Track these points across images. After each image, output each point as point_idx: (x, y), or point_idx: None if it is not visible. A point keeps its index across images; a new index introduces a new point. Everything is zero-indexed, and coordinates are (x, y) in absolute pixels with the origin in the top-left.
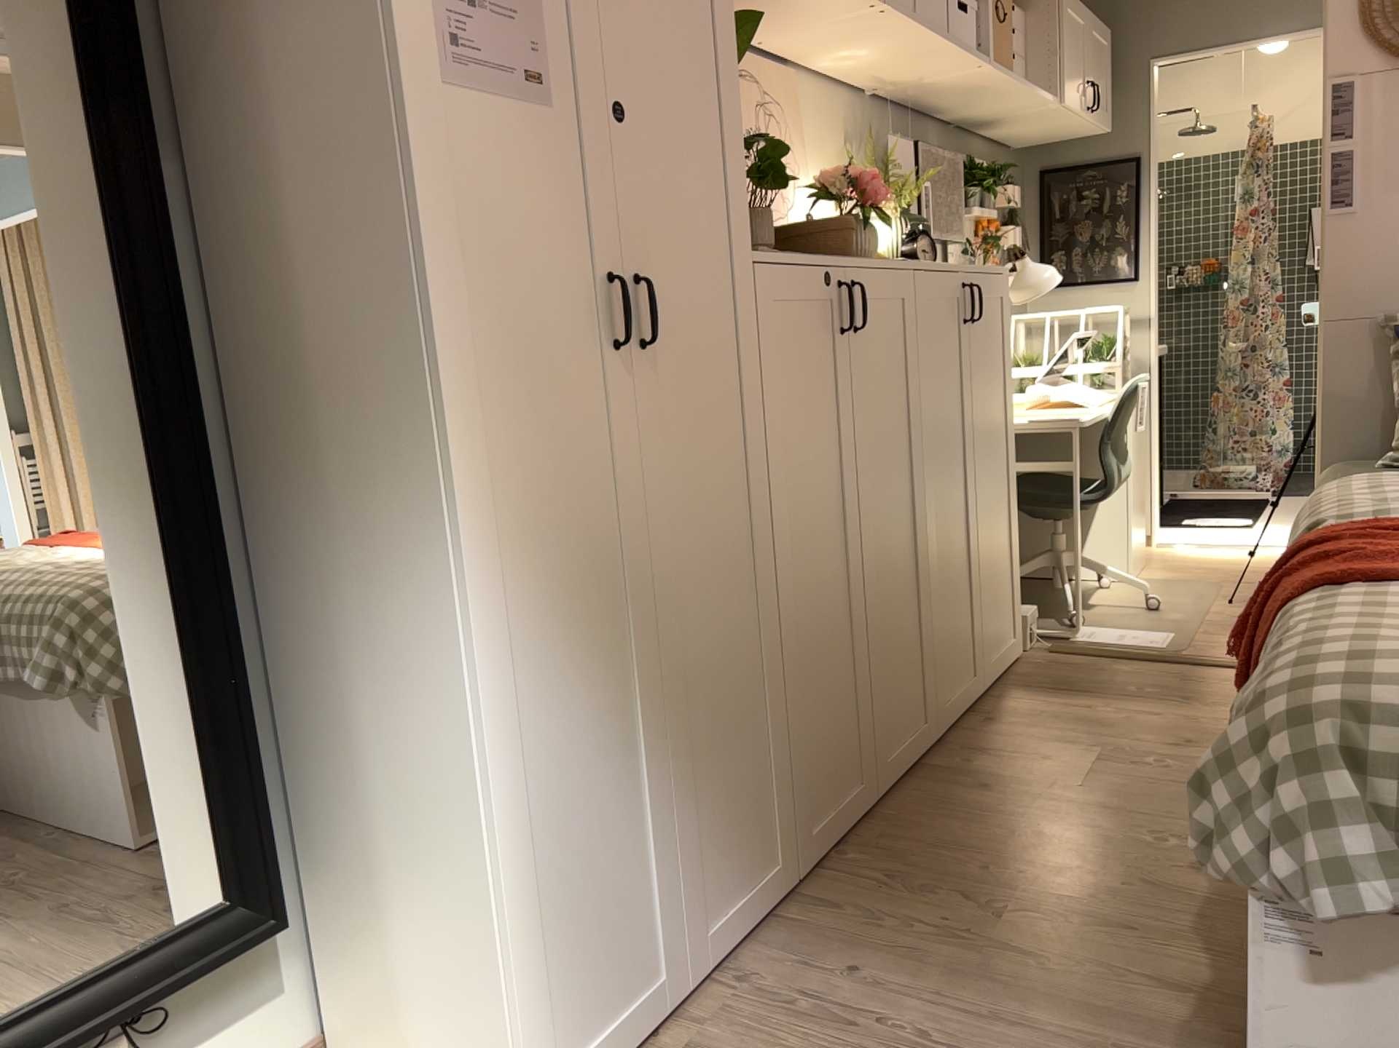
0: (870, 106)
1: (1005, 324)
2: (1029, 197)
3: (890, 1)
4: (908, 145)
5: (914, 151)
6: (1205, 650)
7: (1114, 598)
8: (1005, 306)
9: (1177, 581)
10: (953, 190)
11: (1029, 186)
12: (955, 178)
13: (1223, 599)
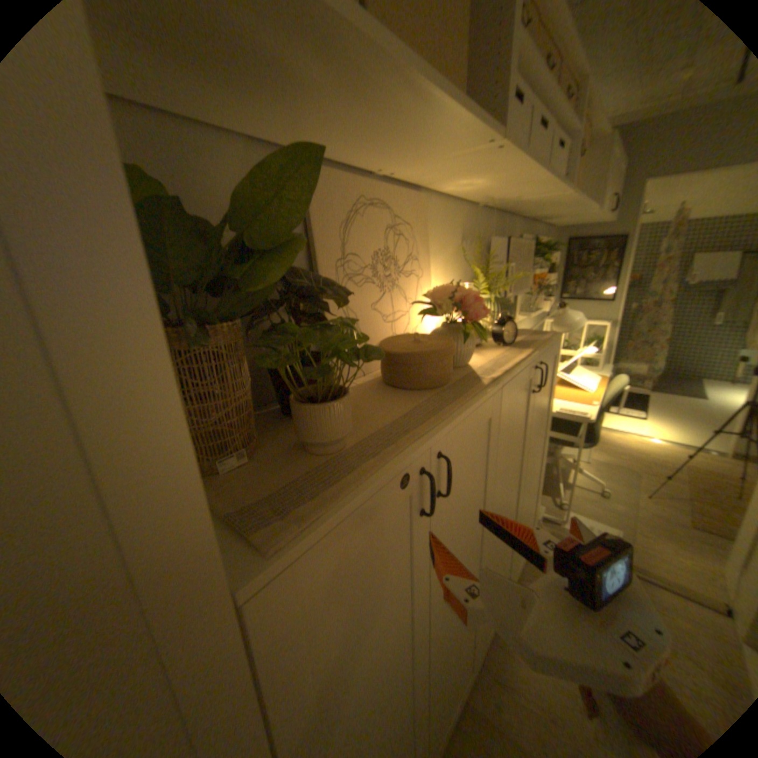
0: (484, 215)
1: (556, 369)
2: (563, 253)
3: (514, 136)
4: (505, 241)
5: (508, 238)
6: (648, 562)
7: (584, 482)
8: (558, 359)
9: (617, 471)
10: (527, 260)
11: (564, 247)
12: (529, 252)
13: (647, 496)
